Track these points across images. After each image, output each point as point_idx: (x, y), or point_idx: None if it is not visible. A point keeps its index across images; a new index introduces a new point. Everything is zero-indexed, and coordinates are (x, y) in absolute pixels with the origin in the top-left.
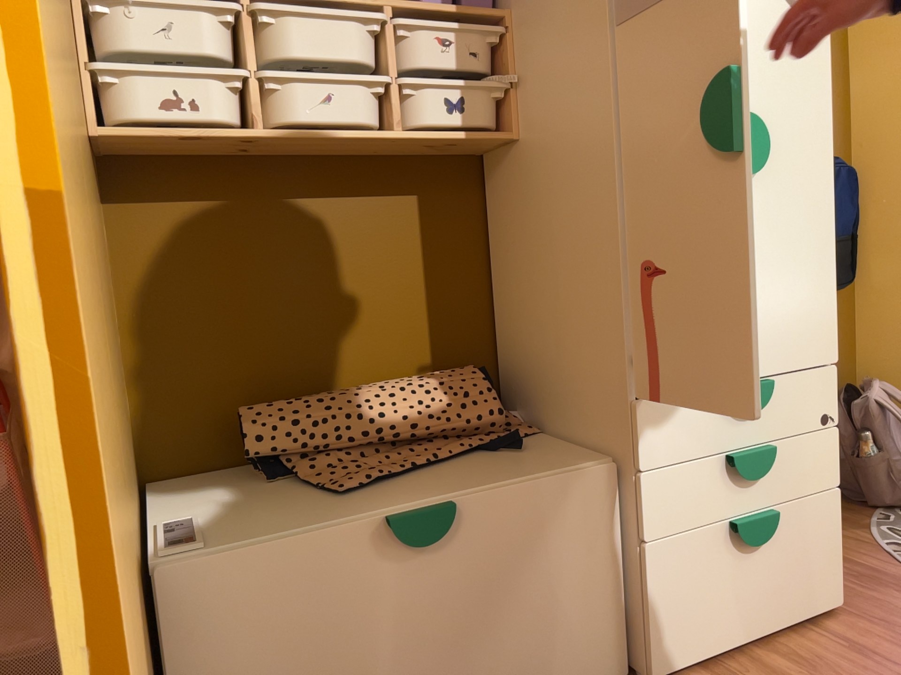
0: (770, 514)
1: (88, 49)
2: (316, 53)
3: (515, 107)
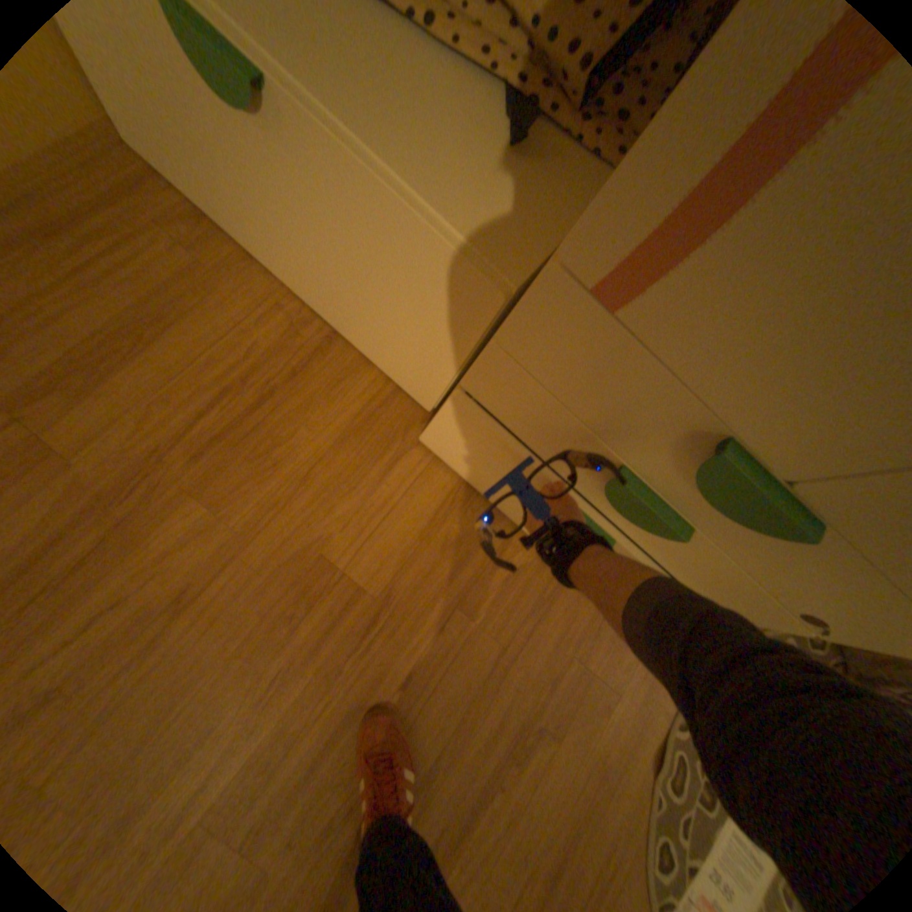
0: (602, 528)
1: None
2: None
3: None
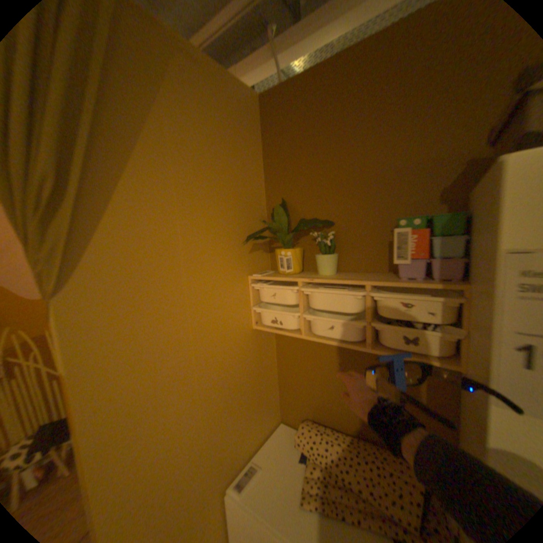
0: None
1: (256, 297)
2: (328, 305)
3: (465, 352)
